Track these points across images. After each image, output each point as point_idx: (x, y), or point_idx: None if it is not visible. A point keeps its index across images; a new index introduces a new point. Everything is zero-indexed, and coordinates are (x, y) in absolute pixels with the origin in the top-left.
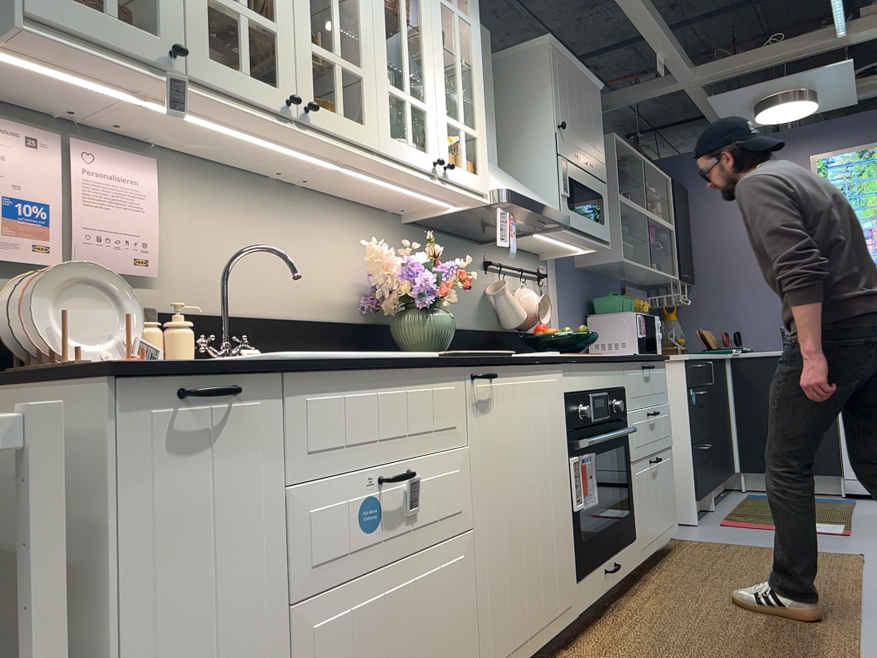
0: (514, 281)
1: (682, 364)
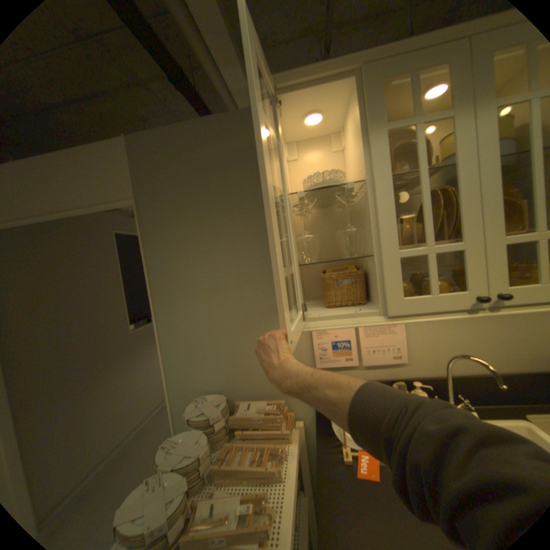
0: None
1: None
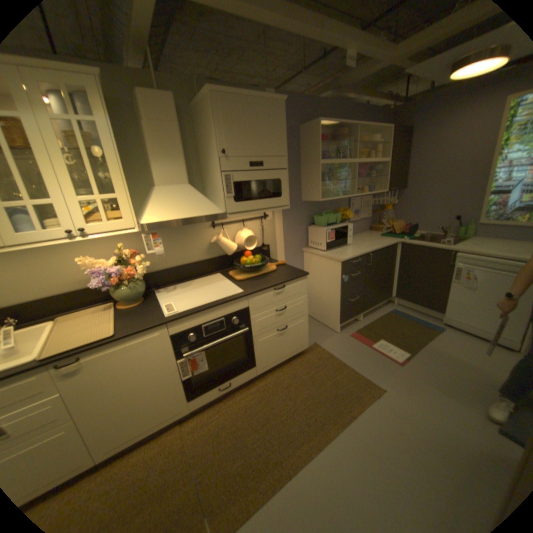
0: (239, 226)
1: (340, 262)
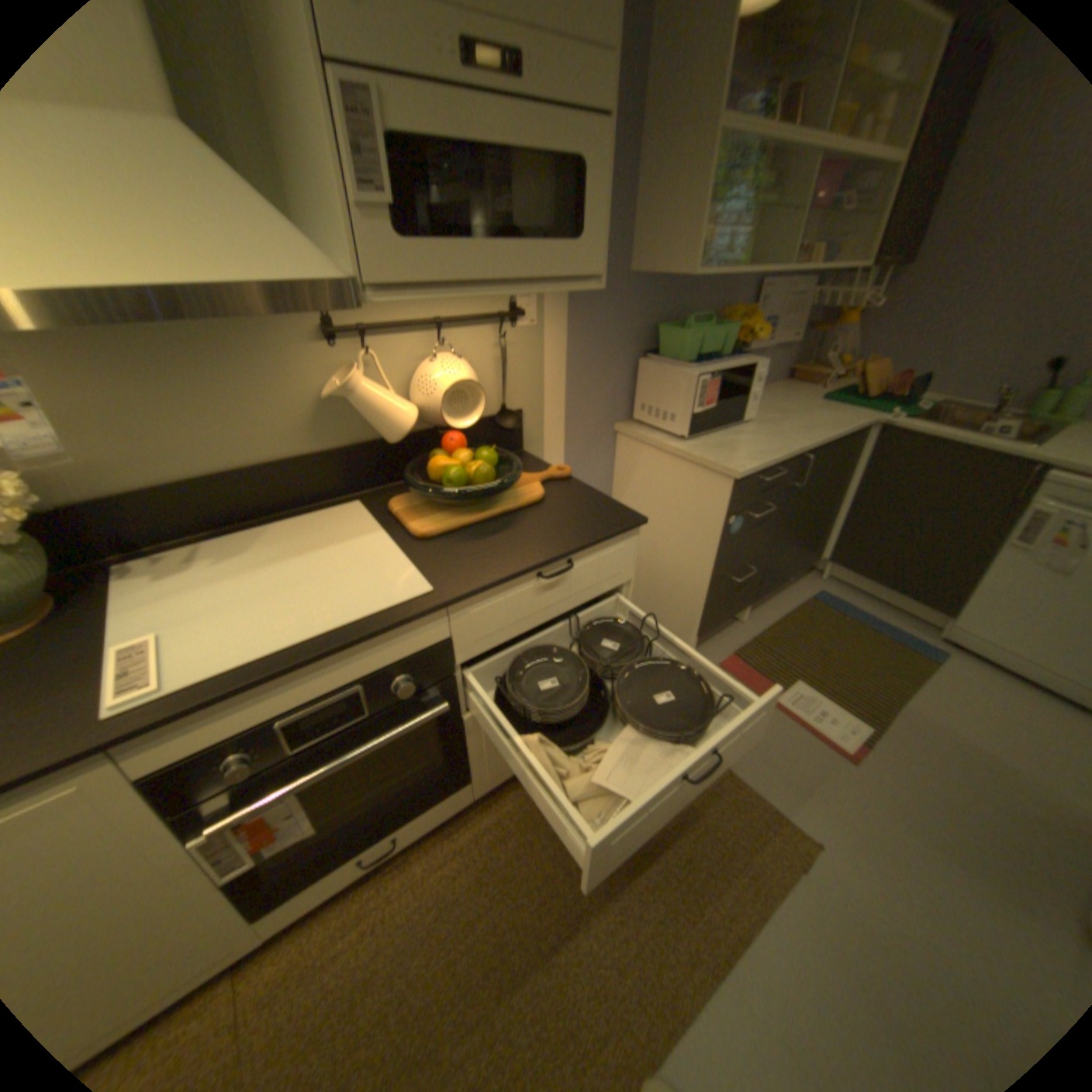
0: (425, 340)
1: (730, 479)
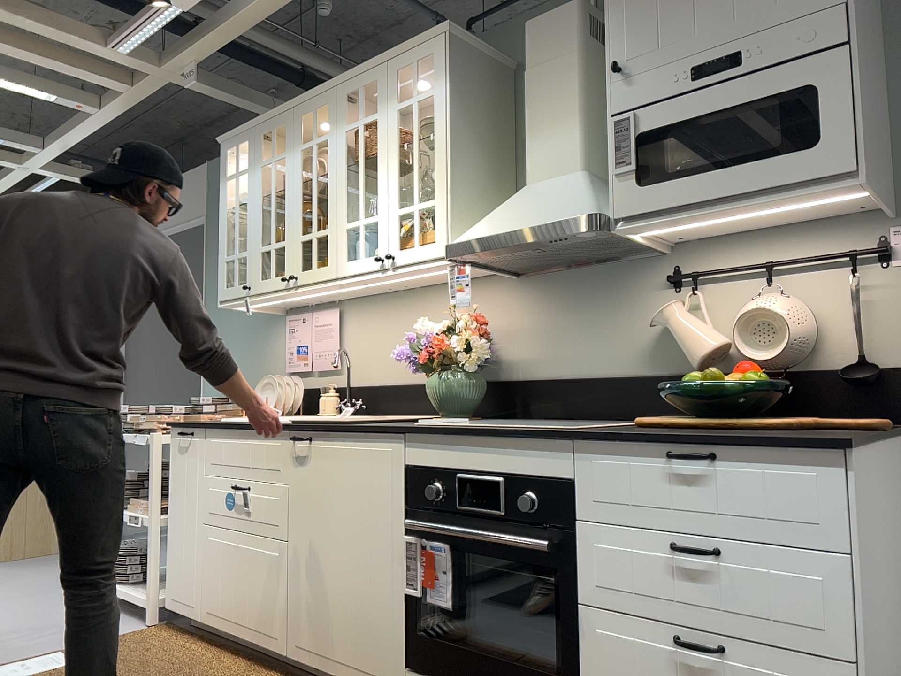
0: (761, 286)
1: None
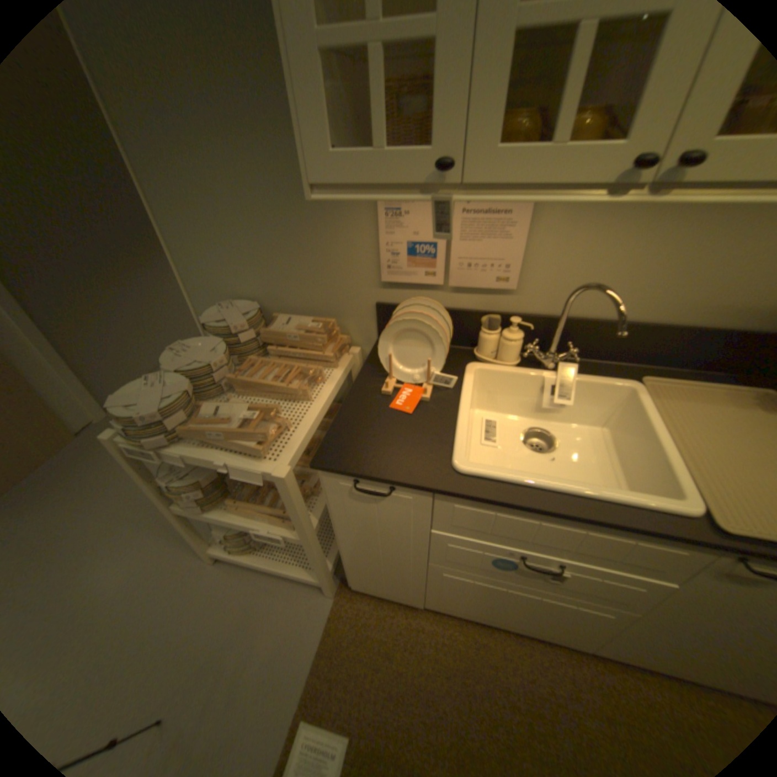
0: None
1: None
